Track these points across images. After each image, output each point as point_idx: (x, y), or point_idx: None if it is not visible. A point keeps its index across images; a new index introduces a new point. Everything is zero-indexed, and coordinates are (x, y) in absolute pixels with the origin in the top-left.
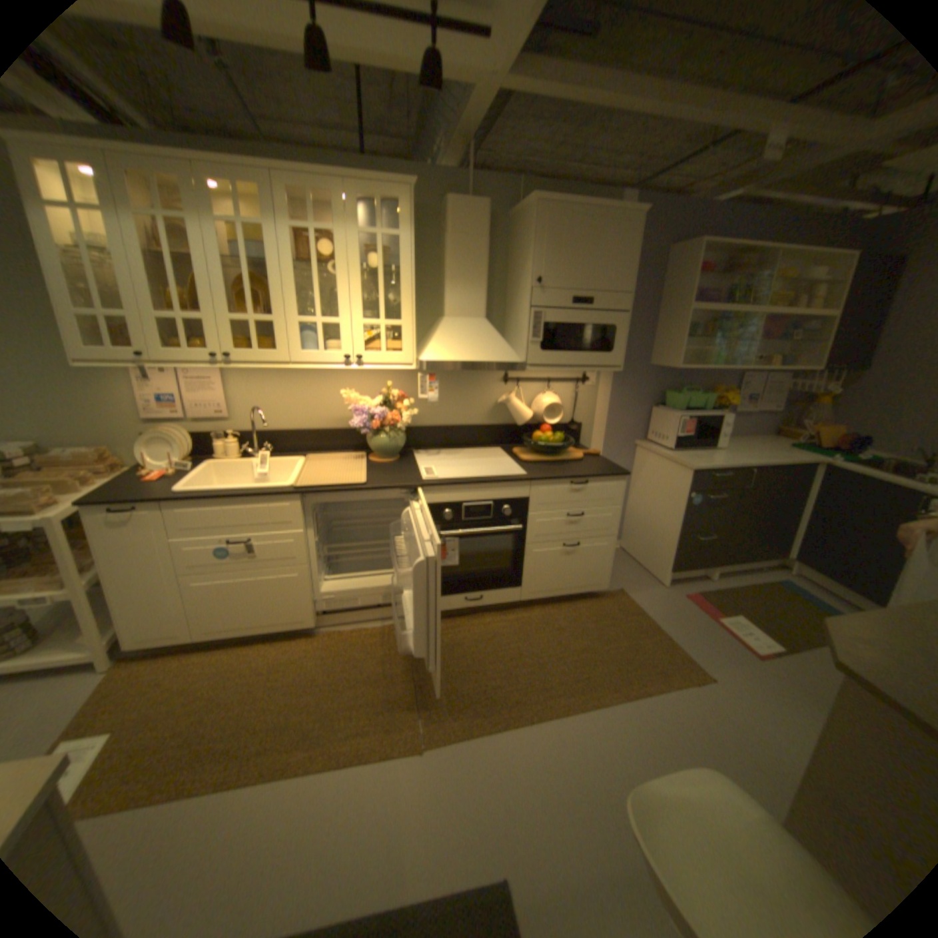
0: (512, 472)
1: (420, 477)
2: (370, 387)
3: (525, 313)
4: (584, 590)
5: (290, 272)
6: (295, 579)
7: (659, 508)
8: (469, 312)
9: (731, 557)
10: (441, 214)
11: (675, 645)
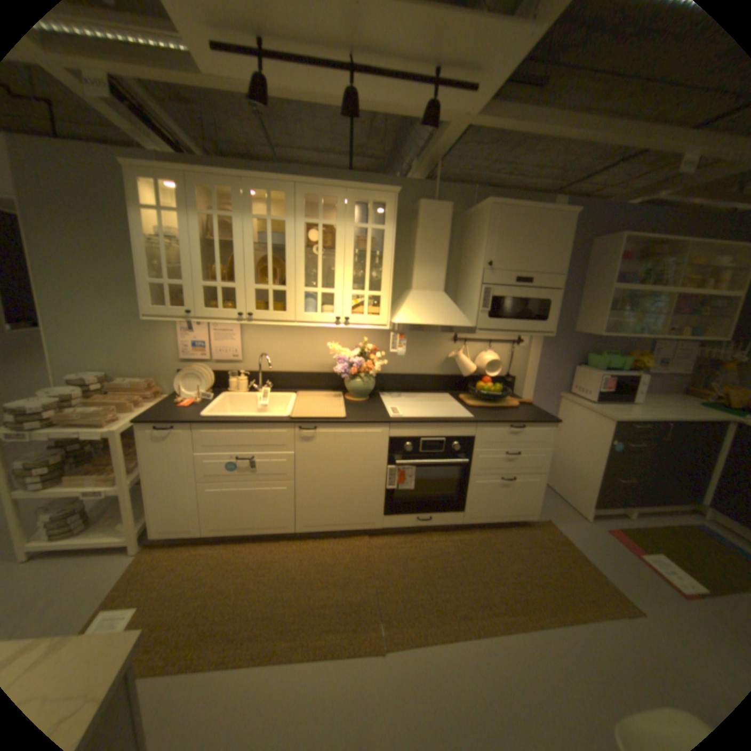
0: (461, 414)
1: (387, 414)
2: (348, 341)
3: (477, 288)
4: (517, 519)
5: (300, 254)
6: (283, 491)
7: (583, 452)
8: (431, 286)
9: (649, 500)
10: (413, 213)
11: (603, 576)
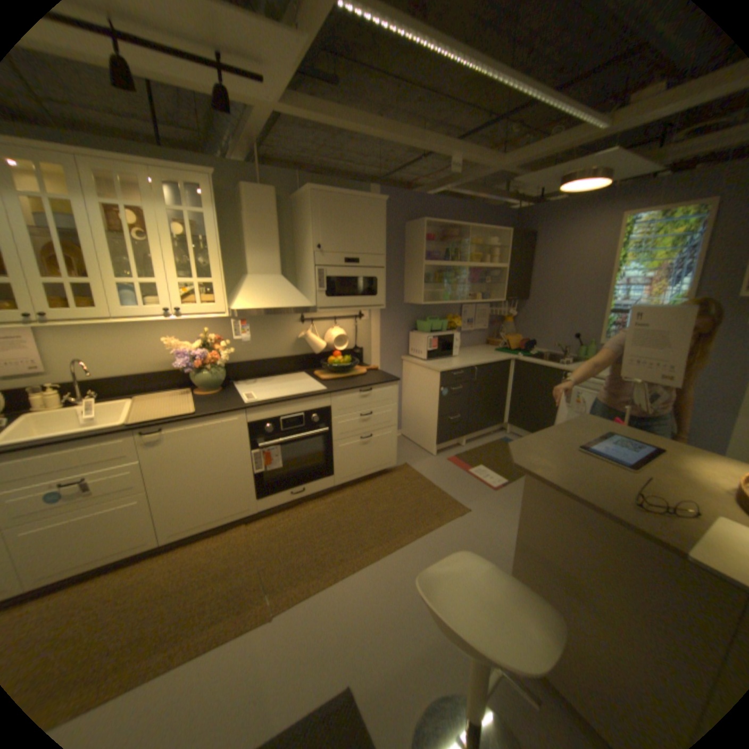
0: (316, 388)
1: (242, 401)
2: (188, 333)
3: (312, 270)
4: (379, 468)
5: (103, 239)
6: (134, 506)
7: (422, 402)
8: (268, 270)
9: (470, 428)
10: (236, 196)
11: (443, 493)
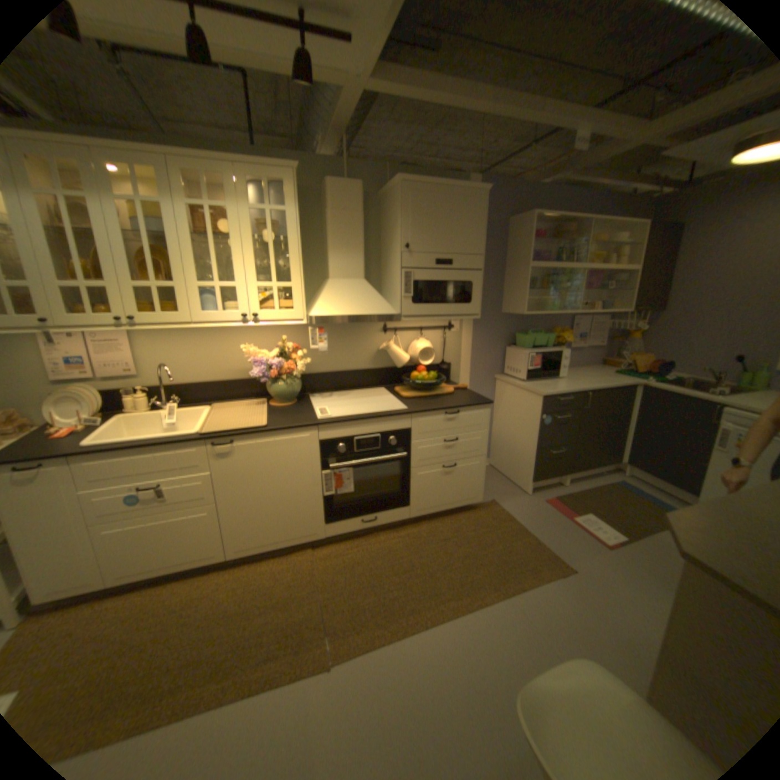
0: (395, 407)
1: (315, 416)
2: (267, 341)
3: (397, 273)
4: (462, 503)
5: (189, 243)
6: (204, 517)
7: (518, 429)
8: (350, 274)
9: (578, 466)
10: (322, 194)
11: (541, 544)
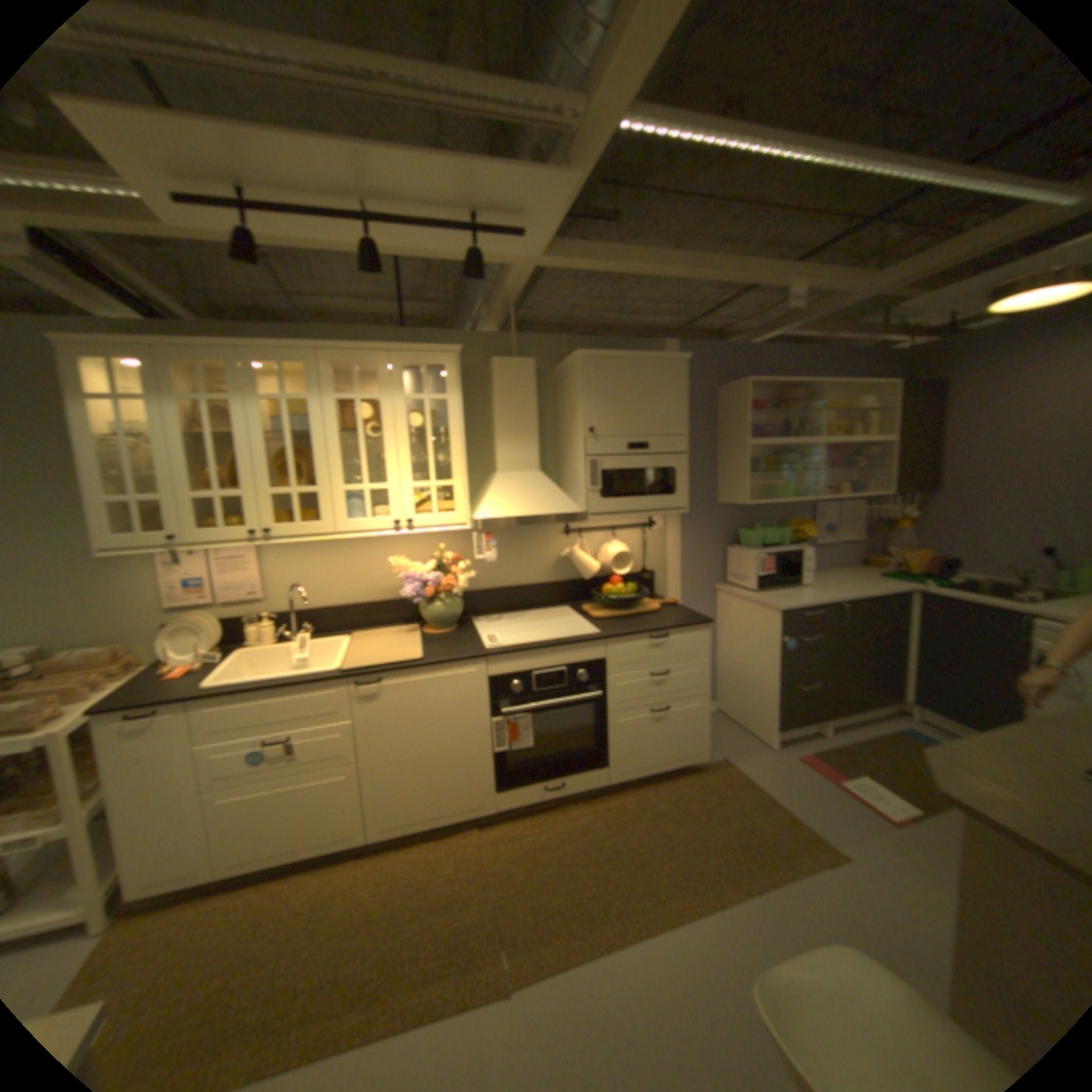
0: (583, 631)
1: (481, 645)
2: (418, 551)
3: (579, 462)
4: (680, 763)
5: (332, 440)
6: (339, 783)
7: (751, 658)
8: (521, 466)
9: (840, 707)
10: (485, 374)
11: (795, 820)
